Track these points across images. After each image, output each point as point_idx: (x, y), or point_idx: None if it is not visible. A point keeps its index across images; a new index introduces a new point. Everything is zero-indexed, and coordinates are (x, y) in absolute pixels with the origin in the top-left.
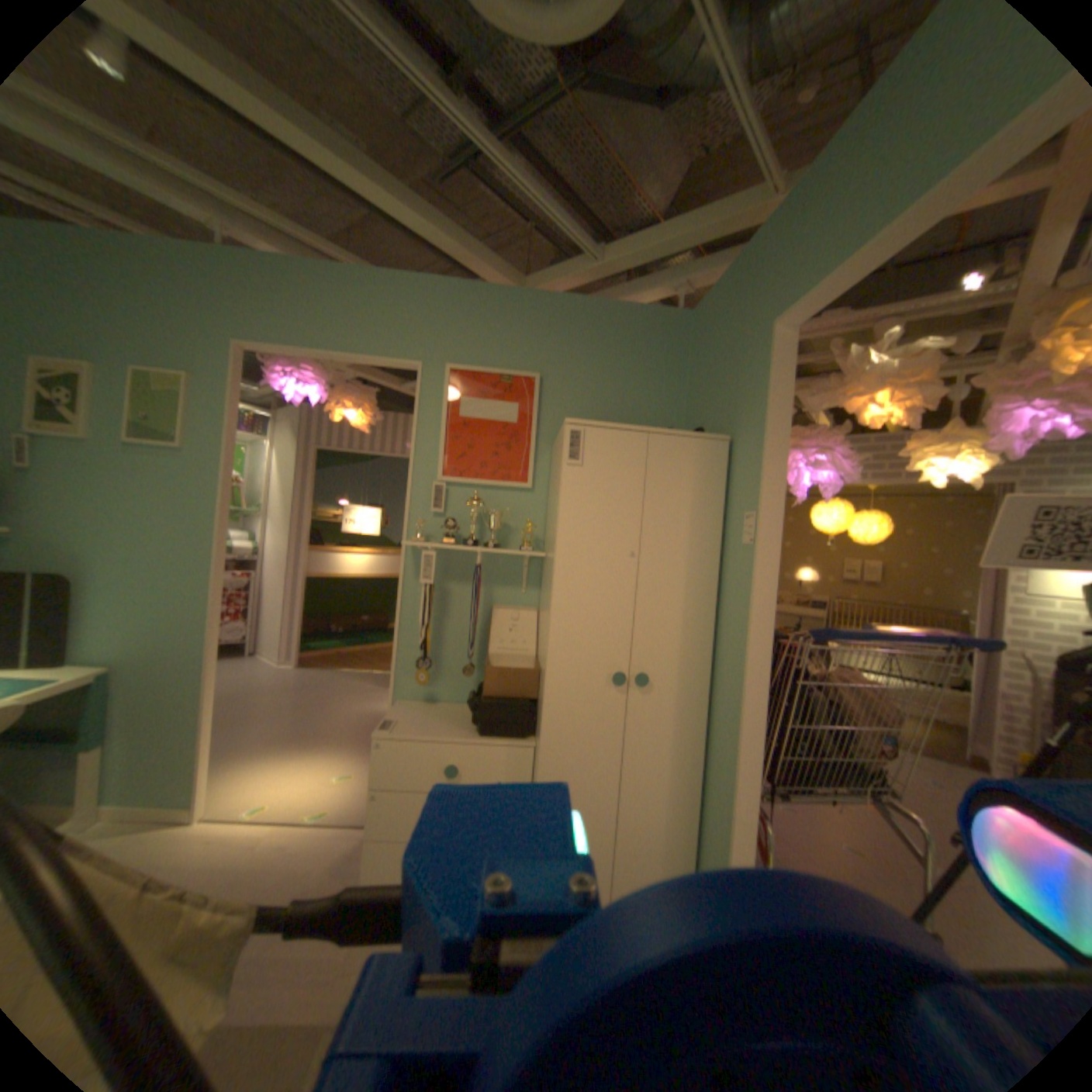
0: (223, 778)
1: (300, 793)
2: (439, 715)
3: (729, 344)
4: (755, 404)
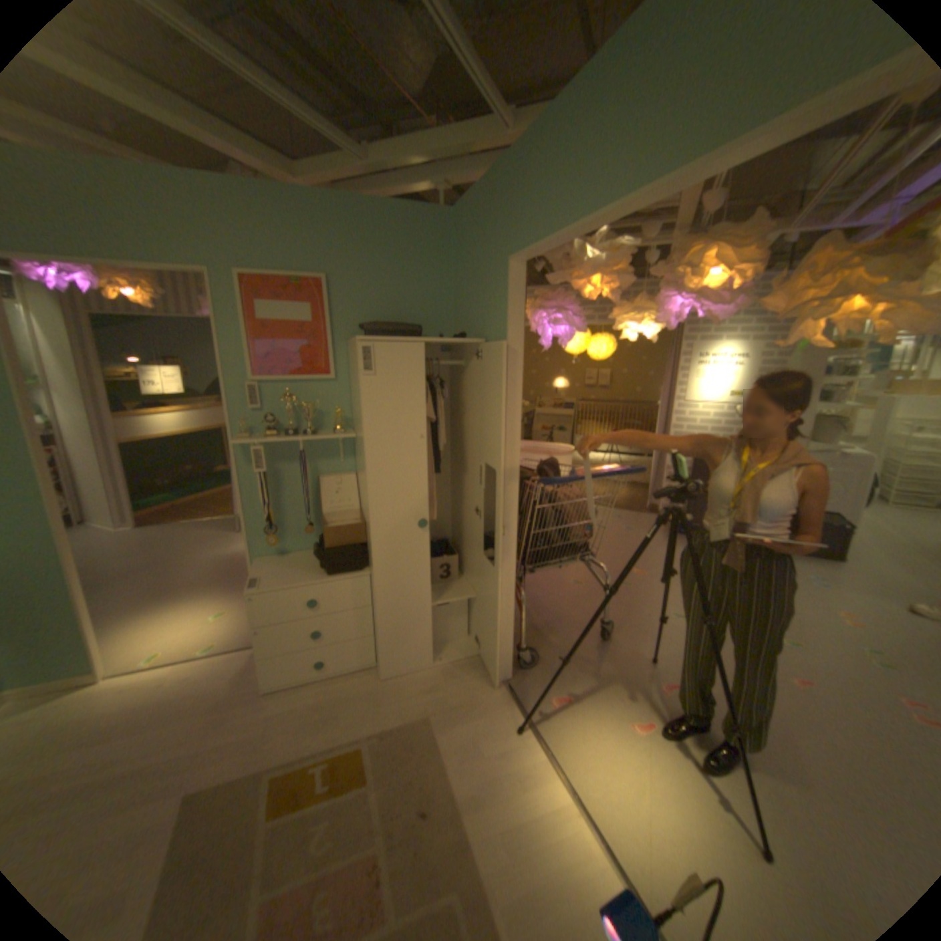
0: (108, 639)
1: (184, 635)
2: (293, 563)
3: (481, 258)
4: (500, 320)
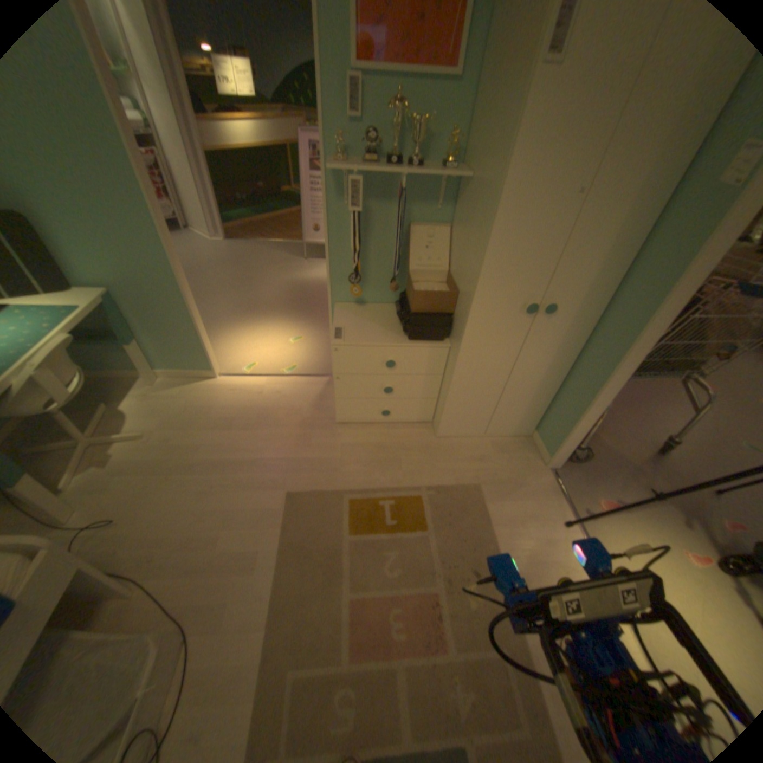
0: (217, 341)
1: (272, 351)
2: (371, 317)
3: None
4: None
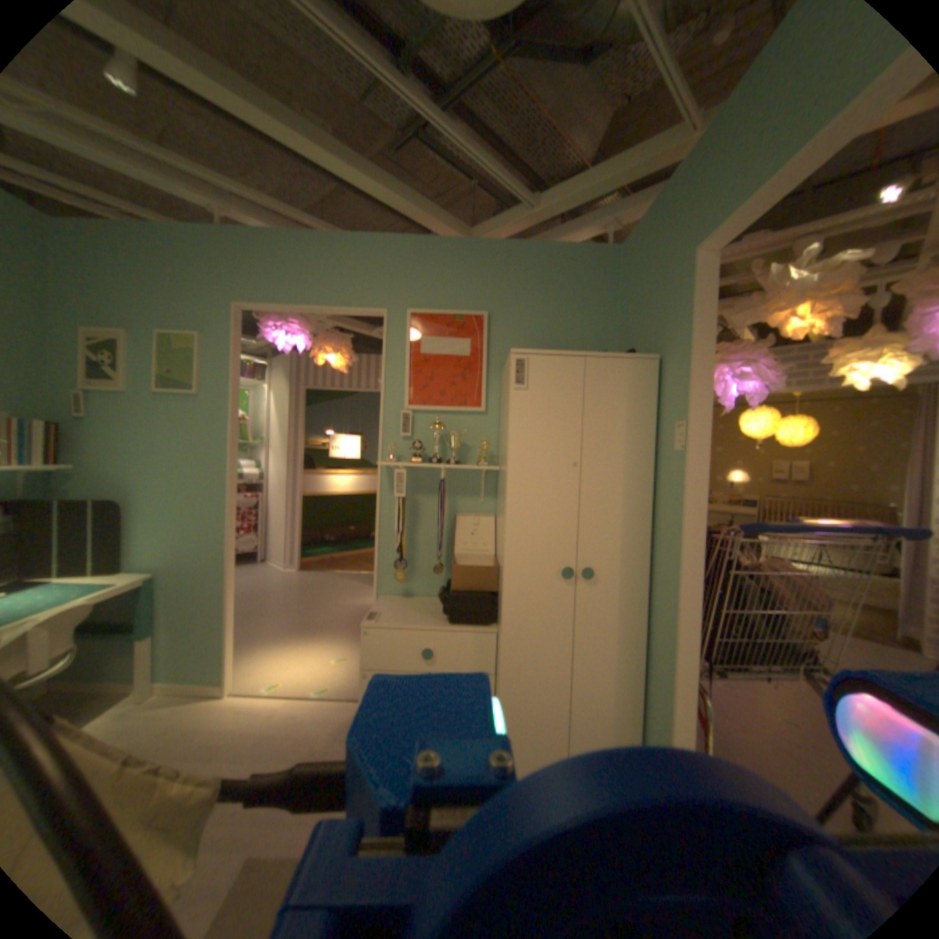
0: (245, 661)
1: (306, 673)
2: (416, 607)
3: (656, 272)
4: (681, 324)
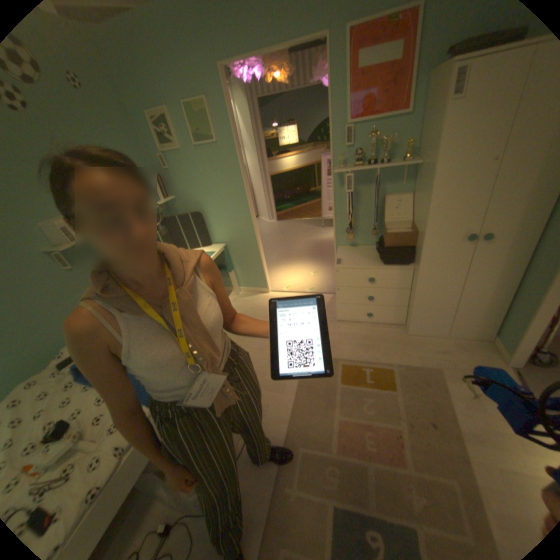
0: (270, 273)
1: (300, 279)
2: (360, 252)
3: None
4: None
